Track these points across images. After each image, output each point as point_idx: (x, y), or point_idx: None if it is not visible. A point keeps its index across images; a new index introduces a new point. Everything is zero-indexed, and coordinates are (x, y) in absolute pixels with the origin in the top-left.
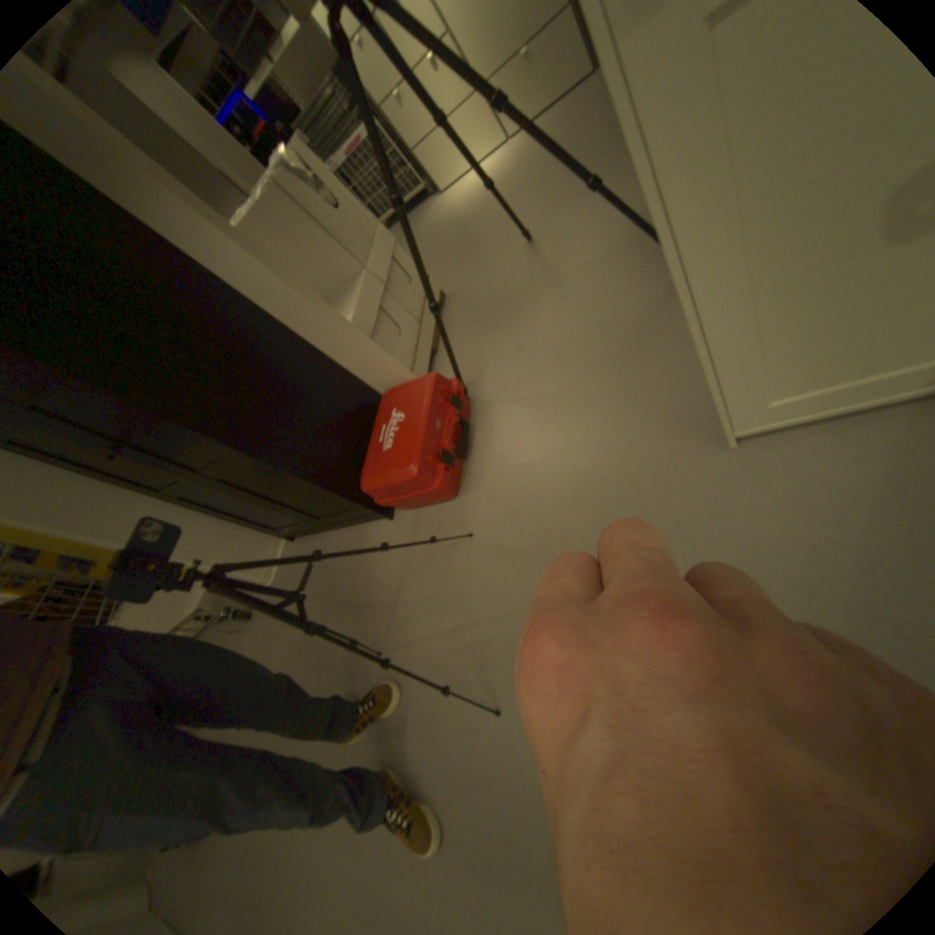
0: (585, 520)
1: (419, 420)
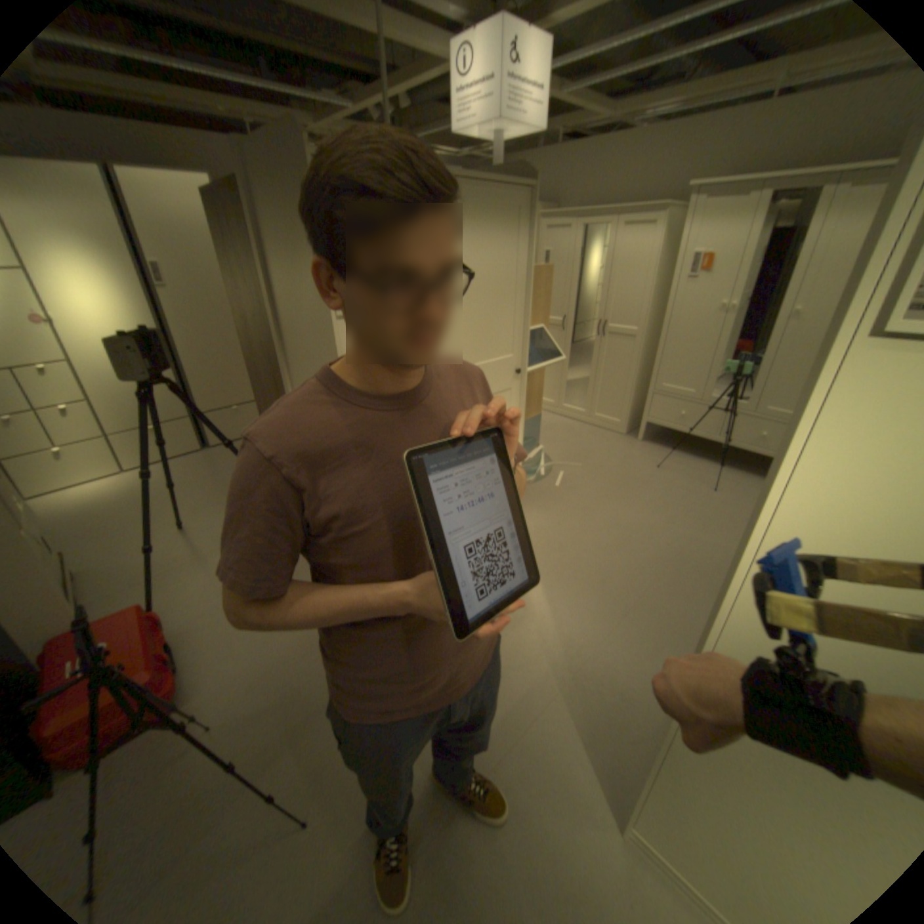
0: (312, 663)
1: (130, 640)
